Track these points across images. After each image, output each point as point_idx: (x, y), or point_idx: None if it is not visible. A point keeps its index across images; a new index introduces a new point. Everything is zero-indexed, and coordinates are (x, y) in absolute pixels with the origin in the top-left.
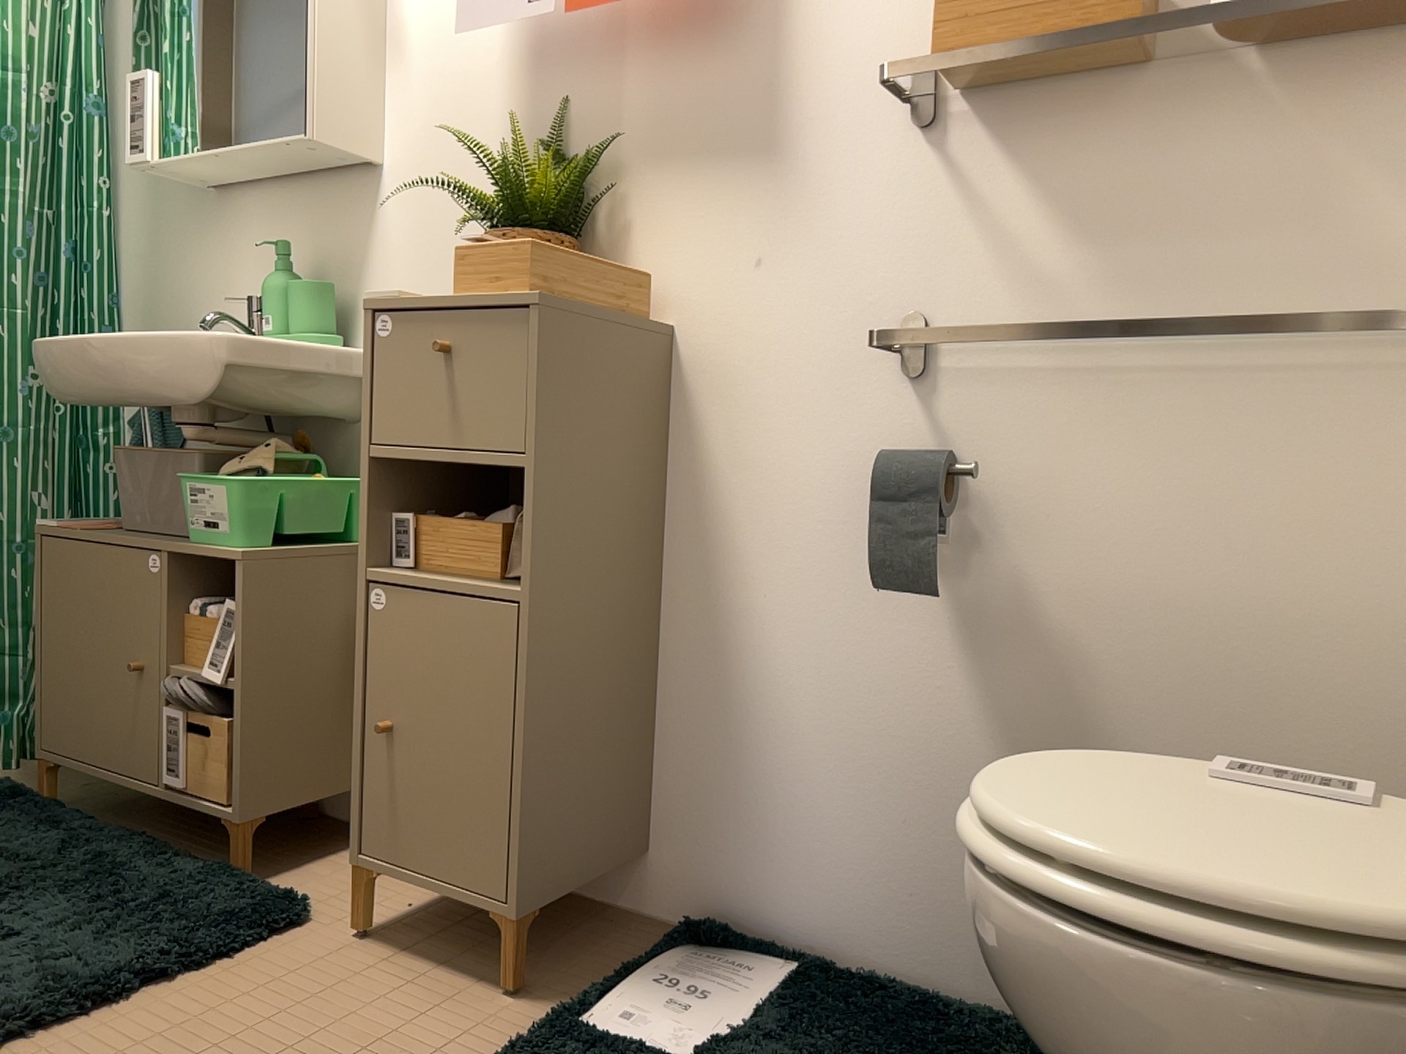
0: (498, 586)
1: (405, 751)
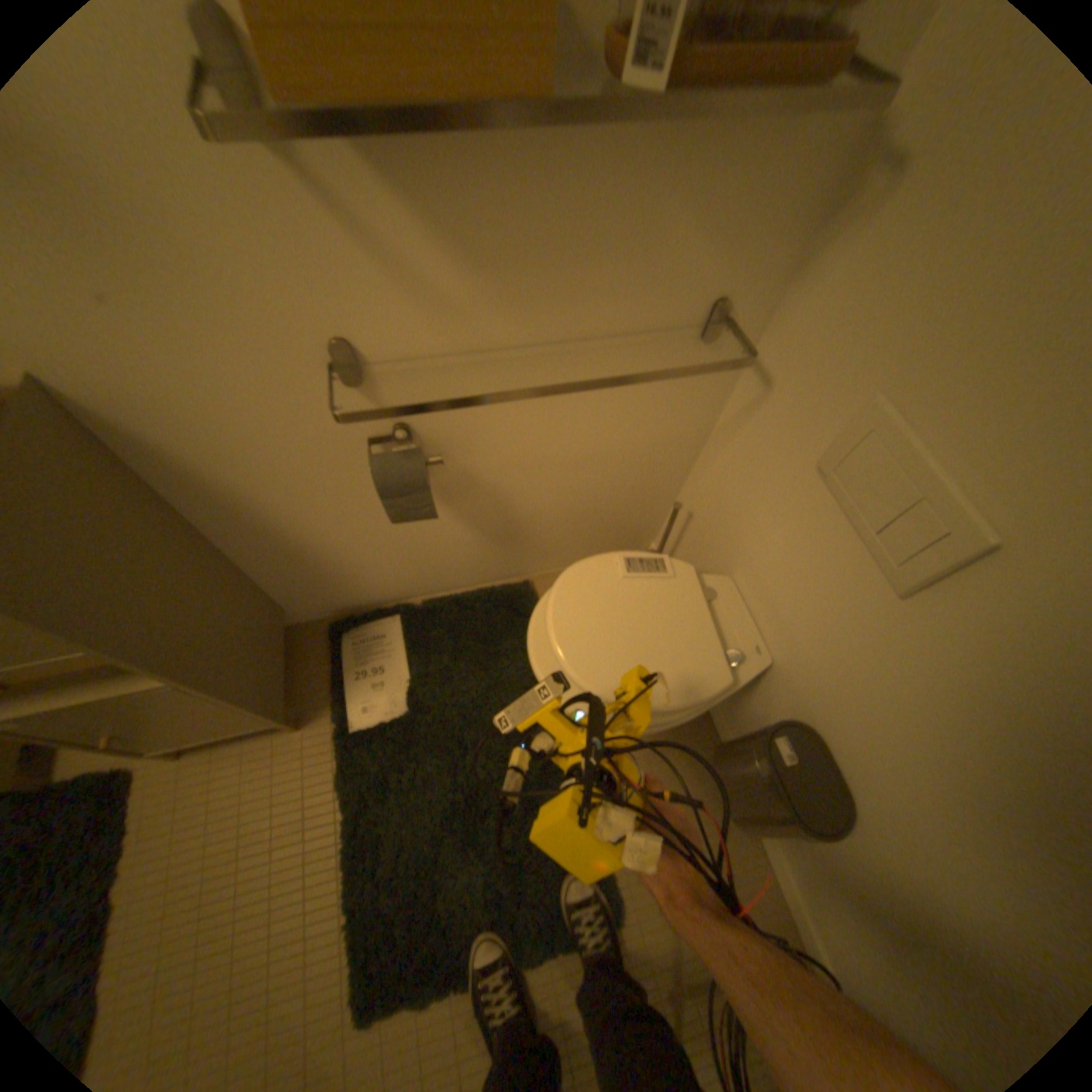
0: (127, 682)
1: (129, 738)
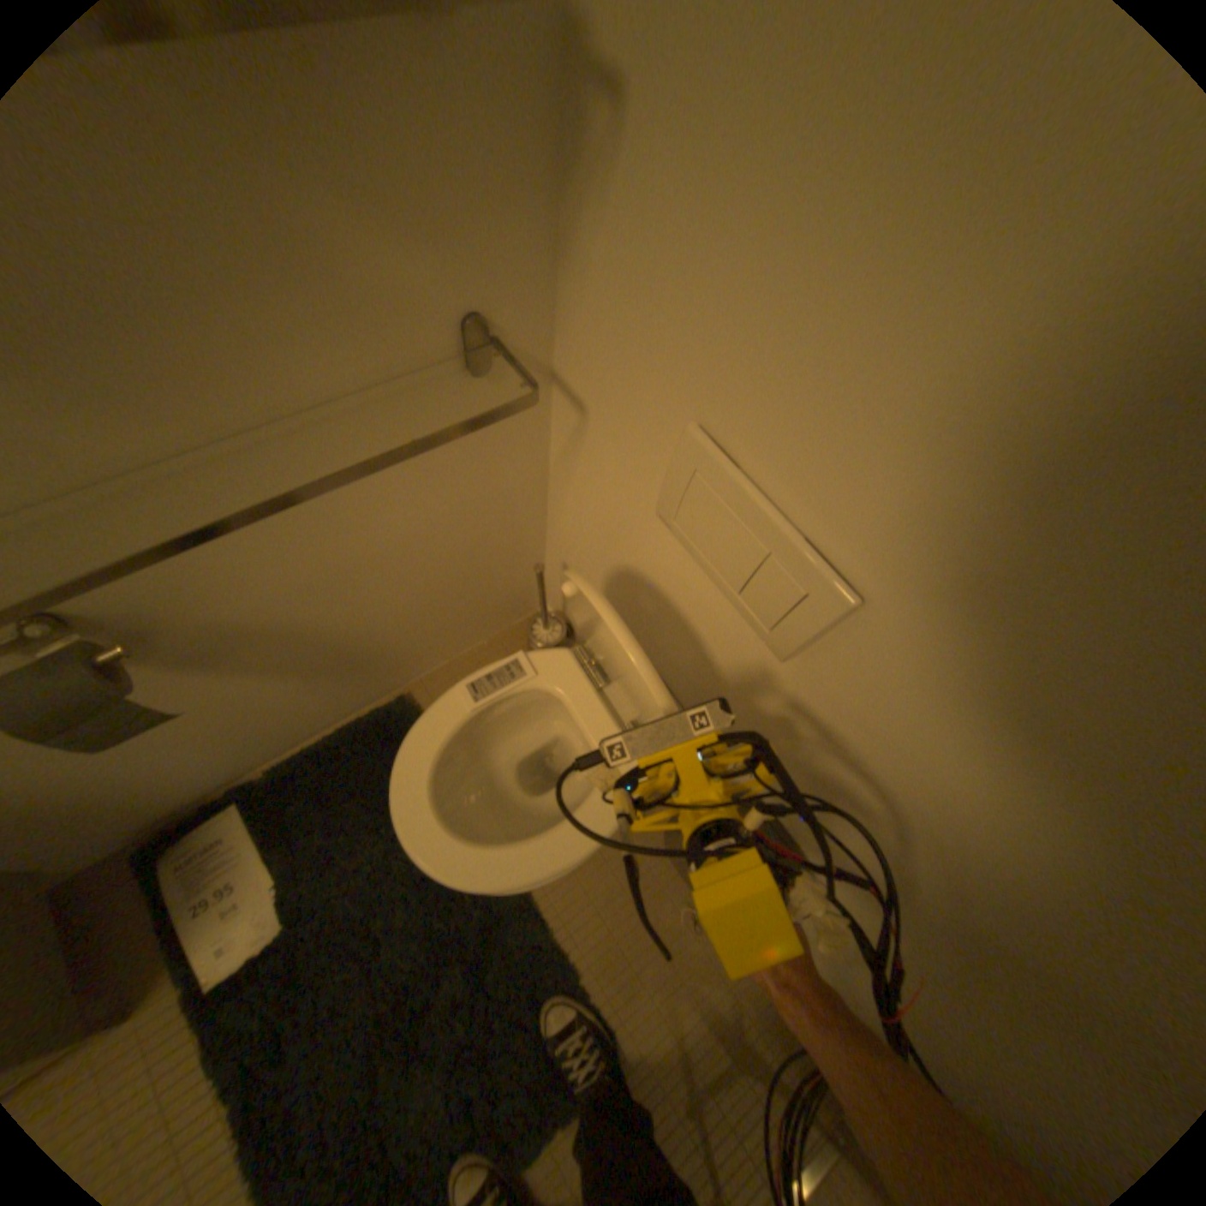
0: None
1: None
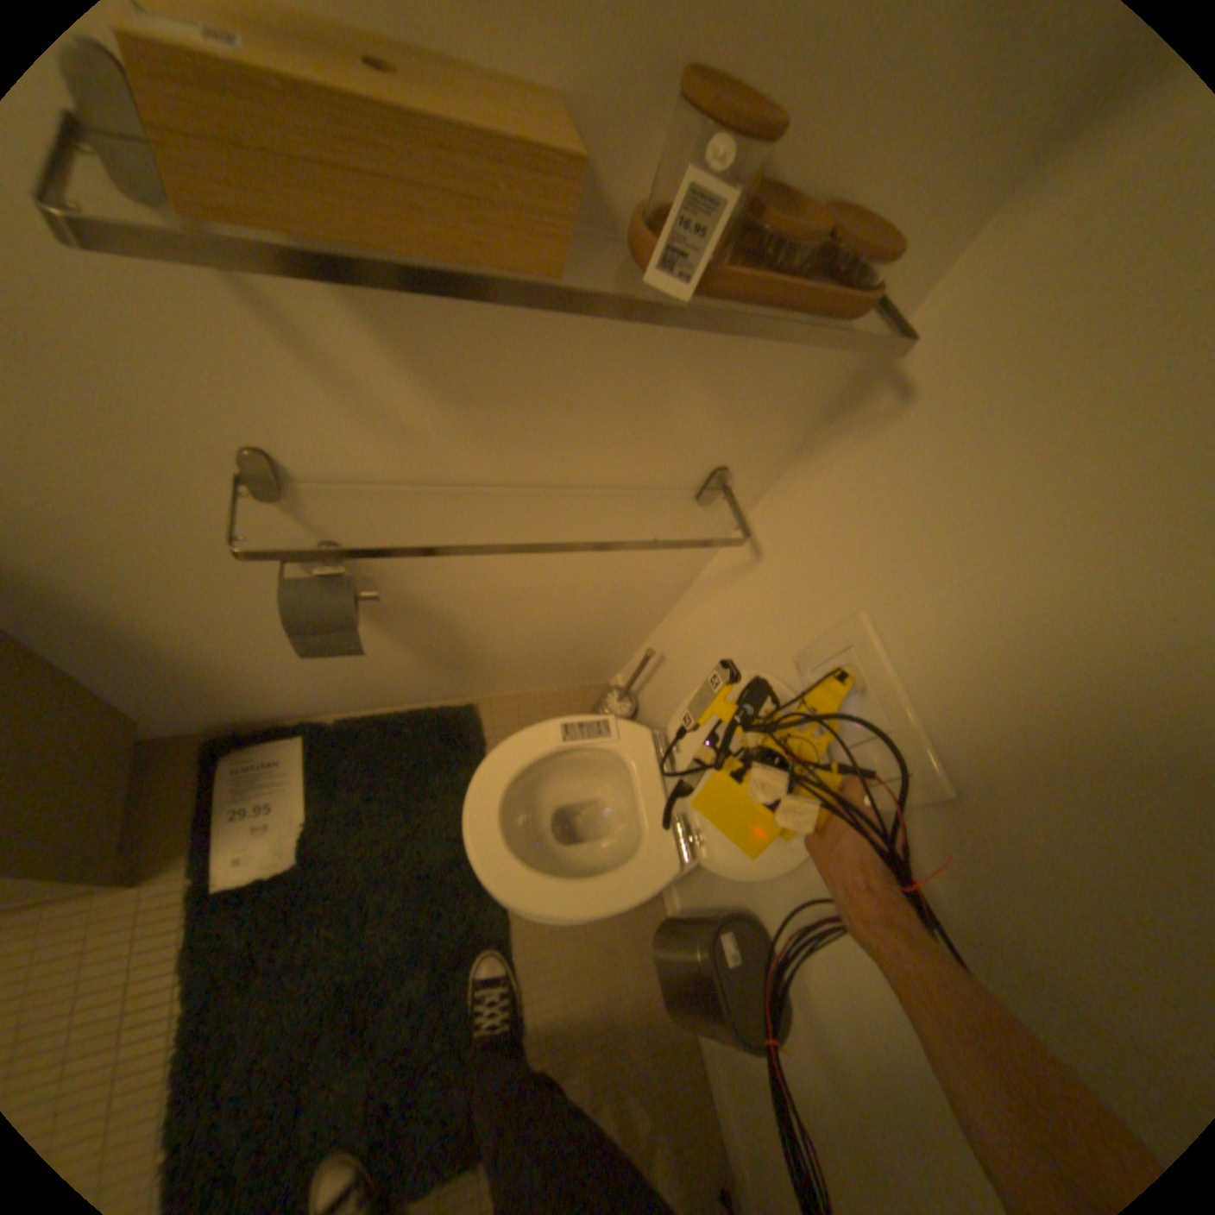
0: None
1: None
